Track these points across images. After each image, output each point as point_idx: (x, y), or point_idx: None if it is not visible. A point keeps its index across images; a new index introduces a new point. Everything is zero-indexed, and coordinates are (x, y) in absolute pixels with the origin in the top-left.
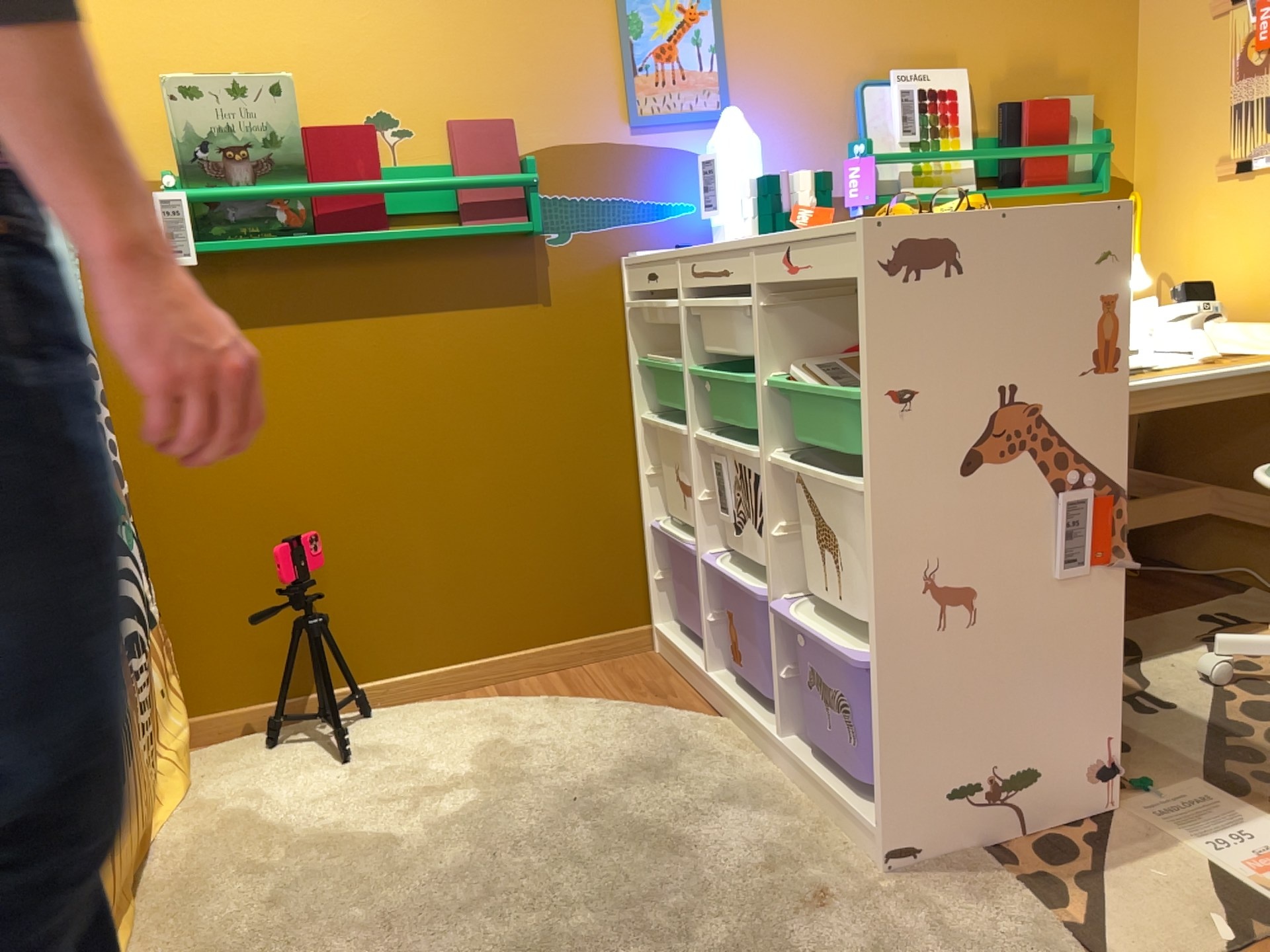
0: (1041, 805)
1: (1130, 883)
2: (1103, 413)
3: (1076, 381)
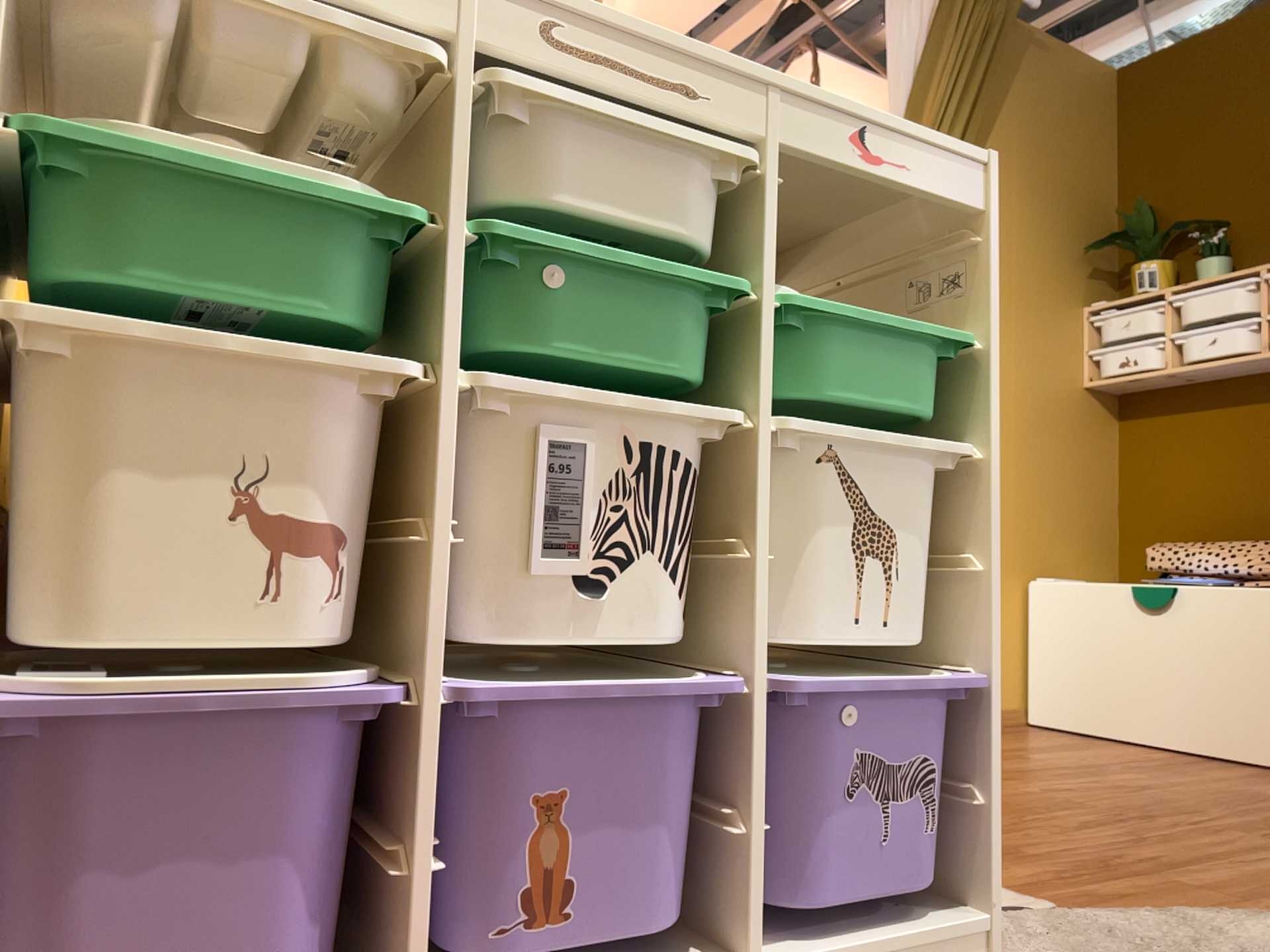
0: None
1: None
2: None
3: None
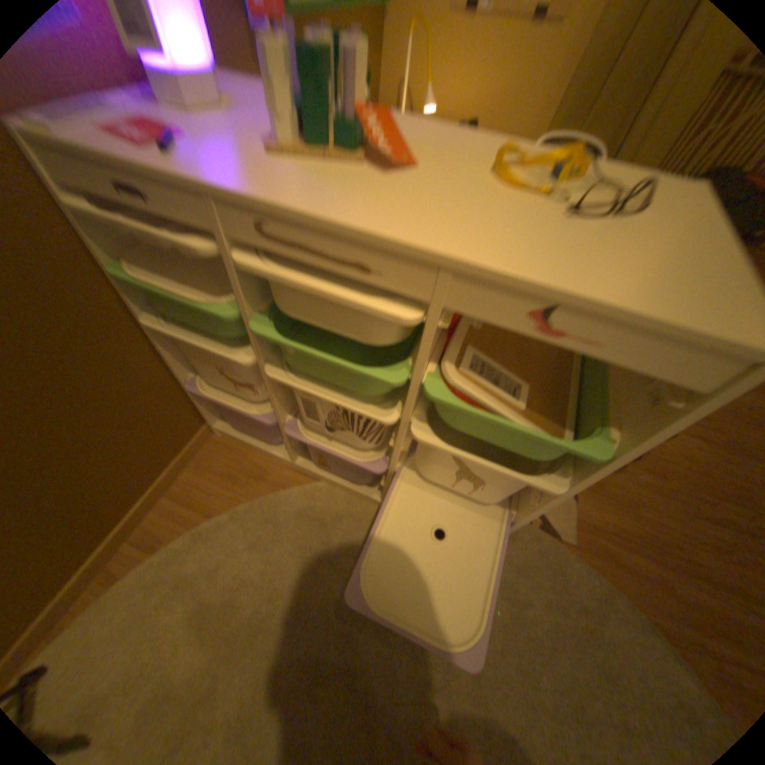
0: None
1: None
2: None
3: None
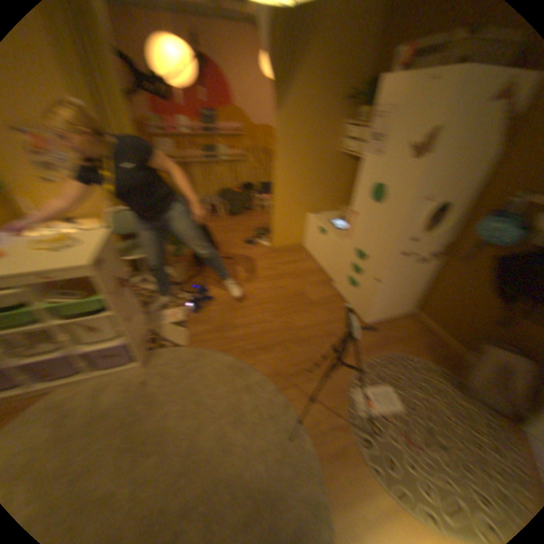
0: (142, 337)
1: (162, 334)
2: (119, 269)
3: (115, 267)
